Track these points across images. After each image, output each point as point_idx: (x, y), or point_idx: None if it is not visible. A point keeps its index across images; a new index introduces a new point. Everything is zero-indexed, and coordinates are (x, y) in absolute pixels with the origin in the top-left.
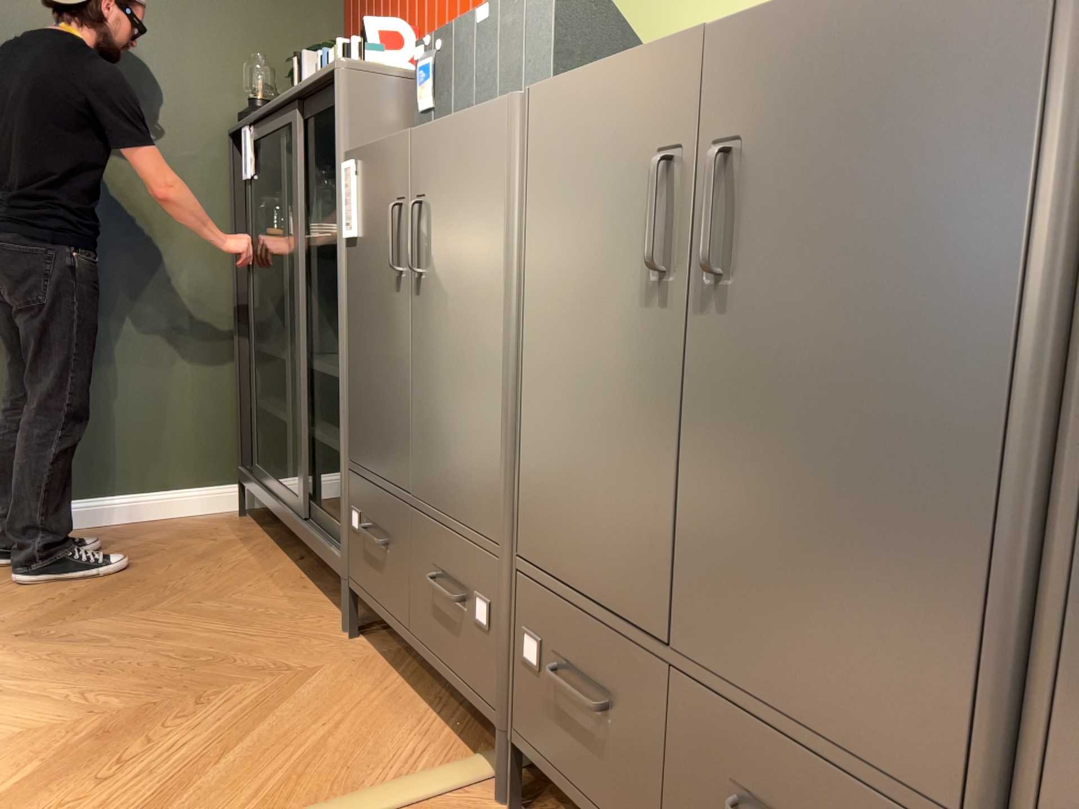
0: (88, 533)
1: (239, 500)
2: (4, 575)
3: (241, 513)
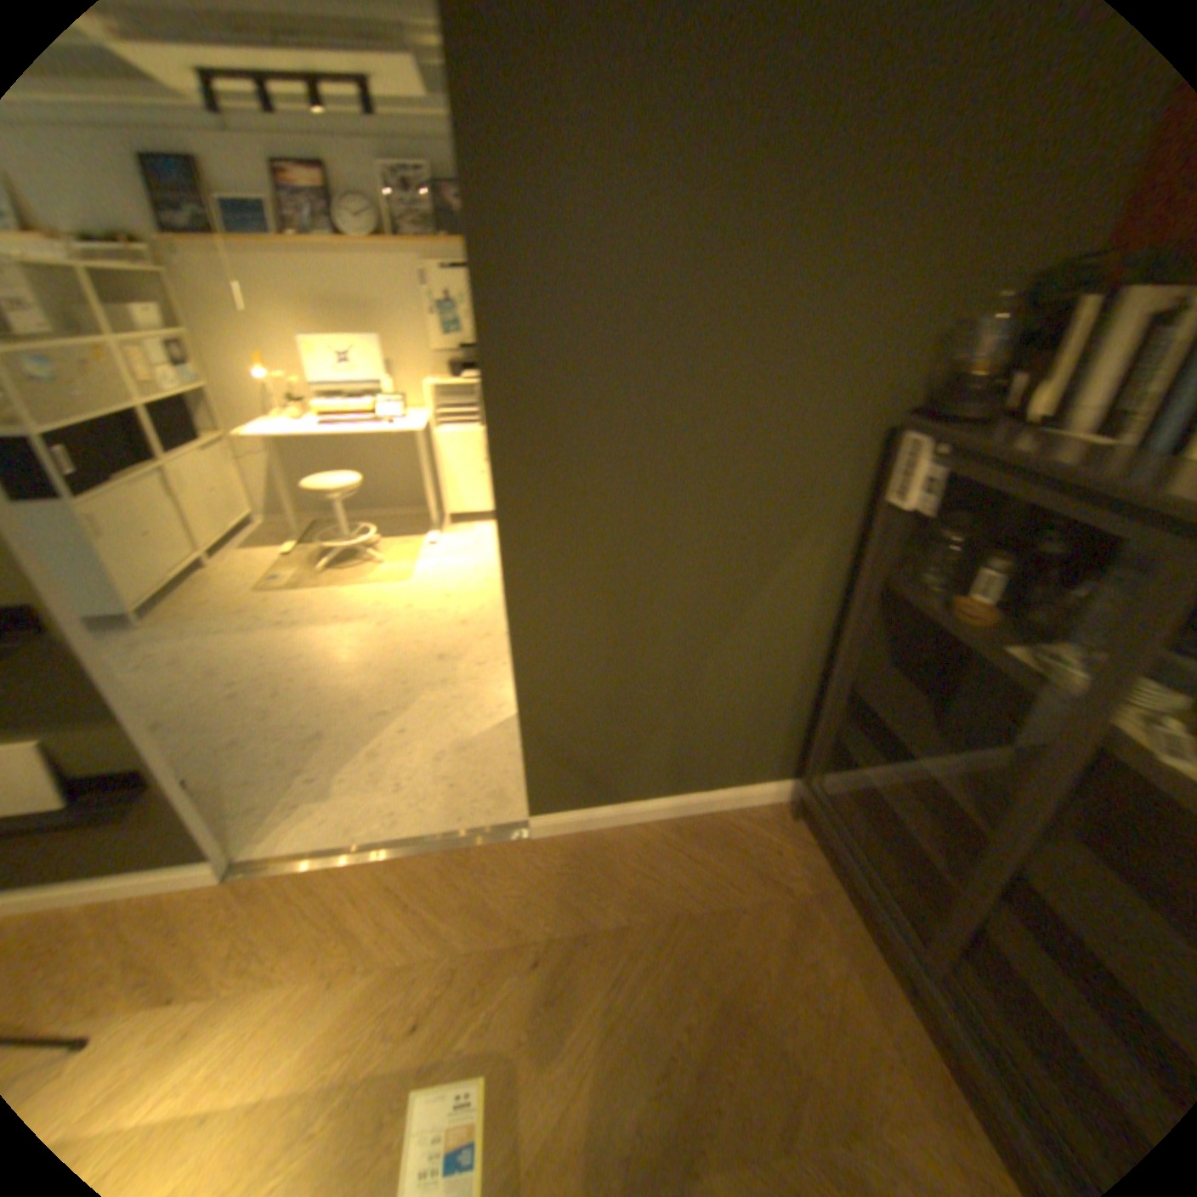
0: (658, 834)
1: (798, 811)
2: (609, 954)
3: (795, 819)
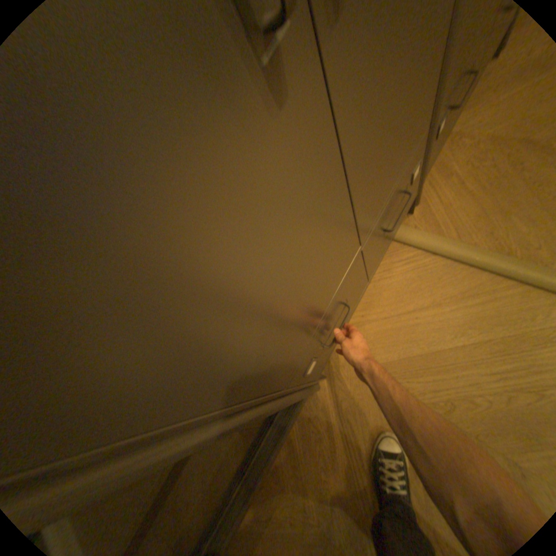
0: None
1: None
2: None
3: None
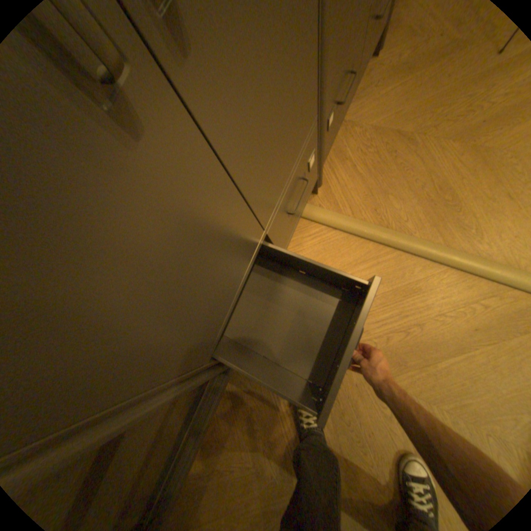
0: None
1: None
2: None
3: None
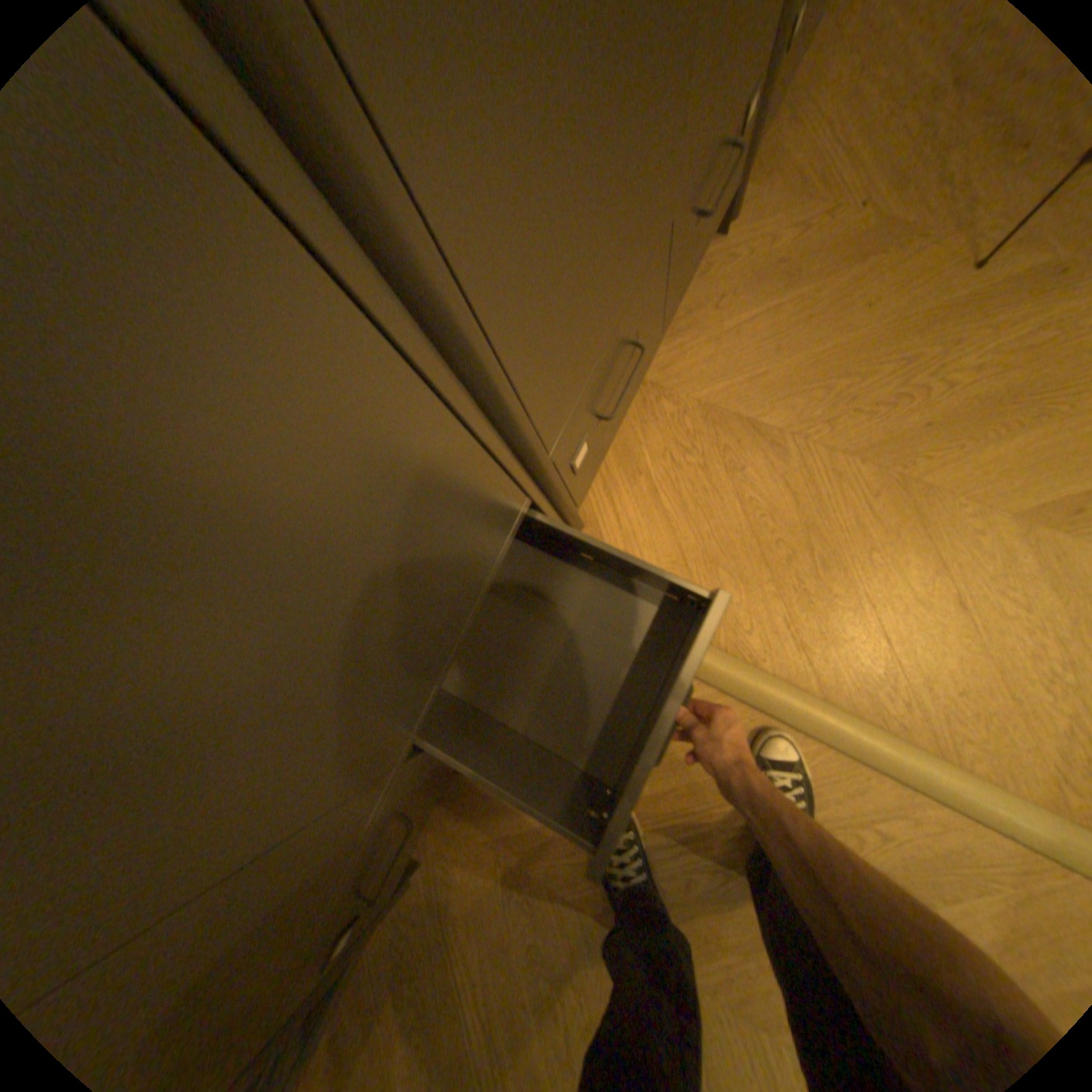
0: None
1: None
2: None
3: None
